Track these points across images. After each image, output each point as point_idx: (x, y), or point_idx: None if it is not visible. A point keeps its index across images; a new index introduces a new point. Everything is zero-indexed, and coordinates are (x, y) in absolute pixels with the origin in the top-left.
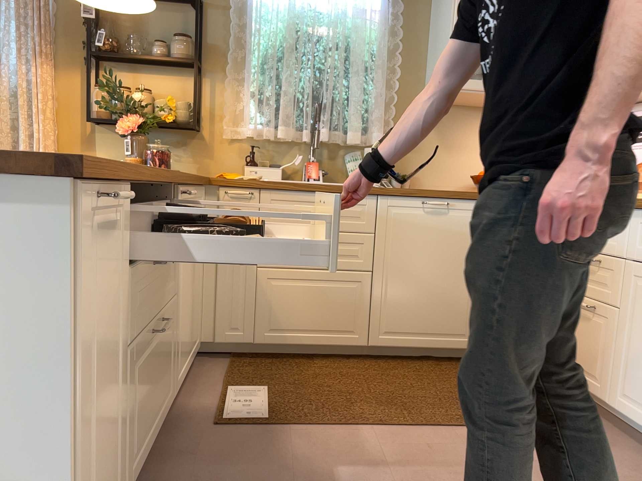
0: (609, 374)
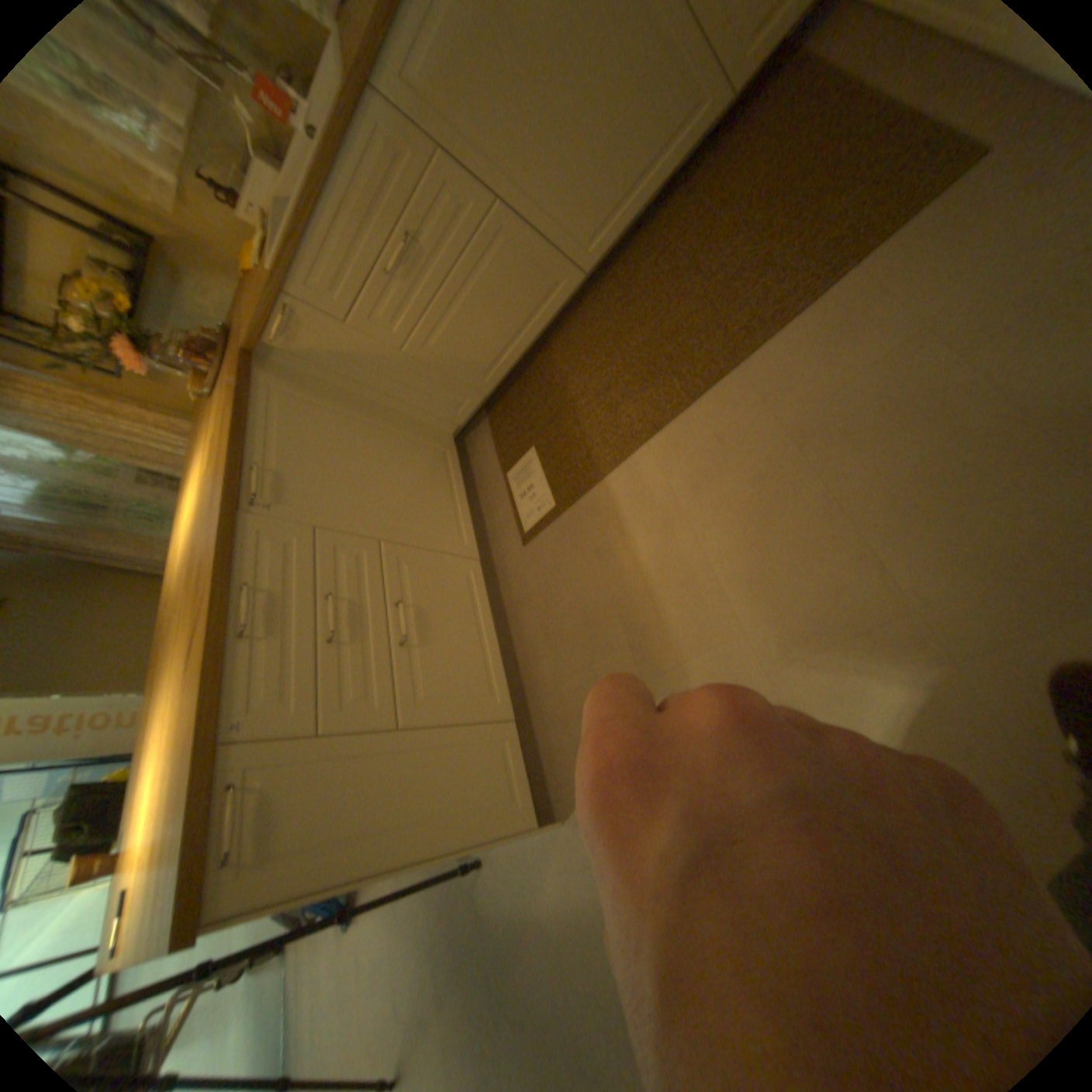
0: None
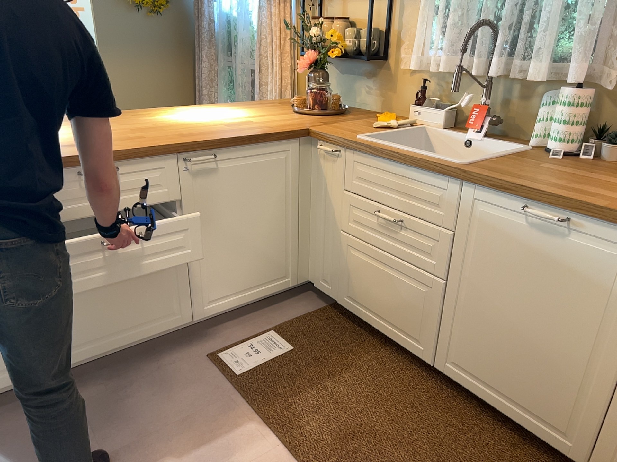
0: None
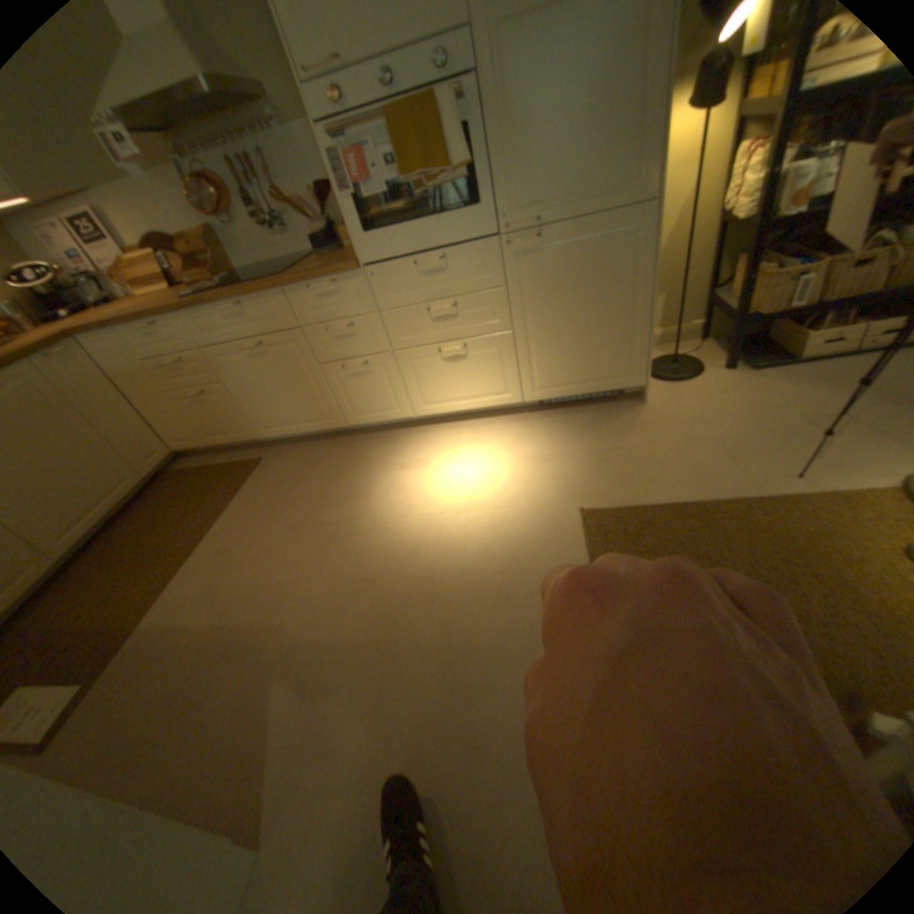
0: (246, 423)
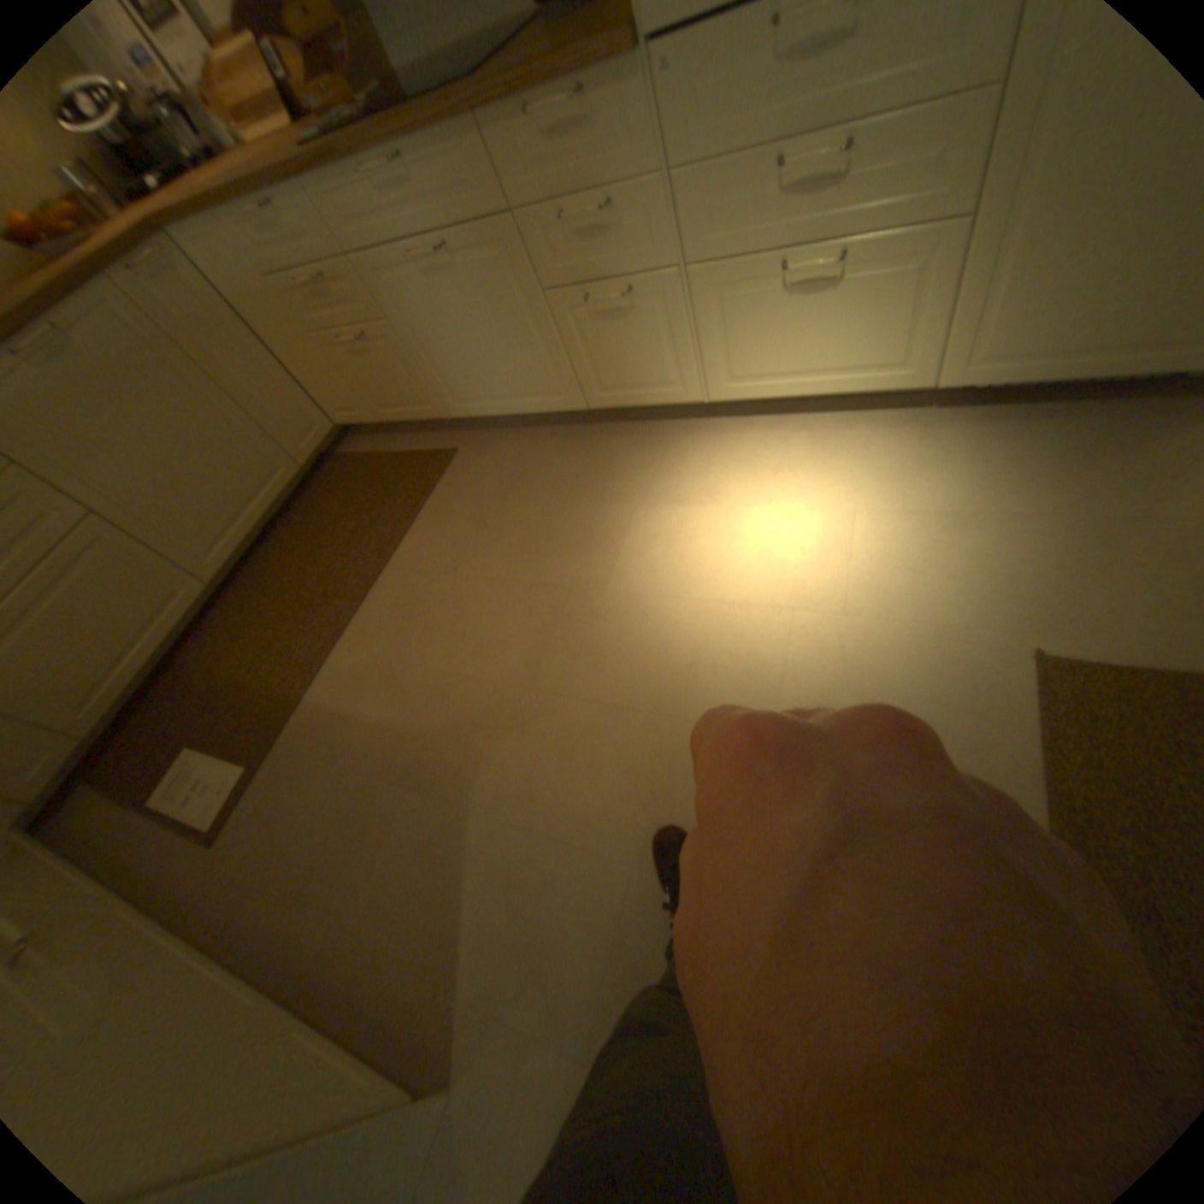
0: (428, 390)
